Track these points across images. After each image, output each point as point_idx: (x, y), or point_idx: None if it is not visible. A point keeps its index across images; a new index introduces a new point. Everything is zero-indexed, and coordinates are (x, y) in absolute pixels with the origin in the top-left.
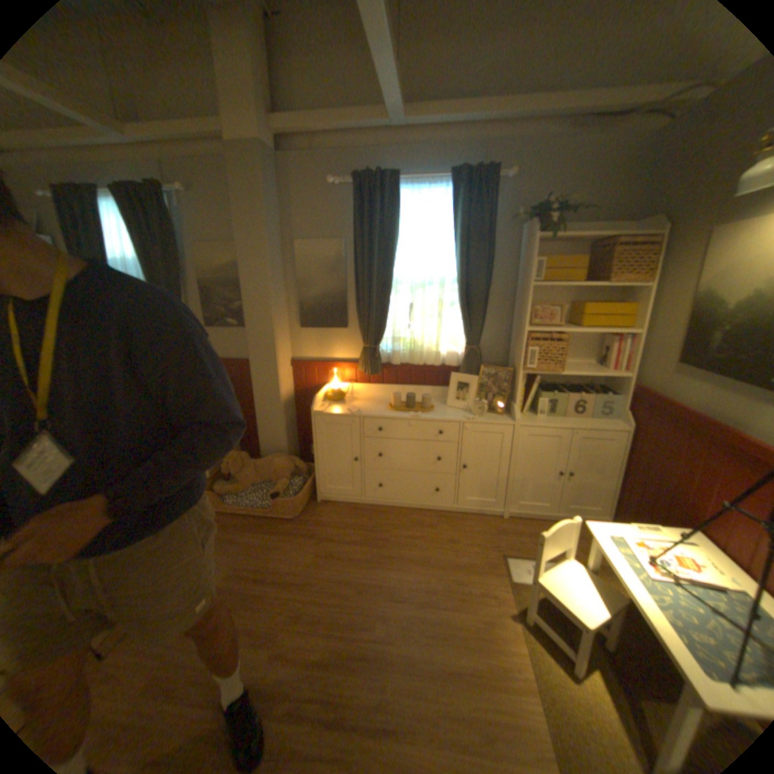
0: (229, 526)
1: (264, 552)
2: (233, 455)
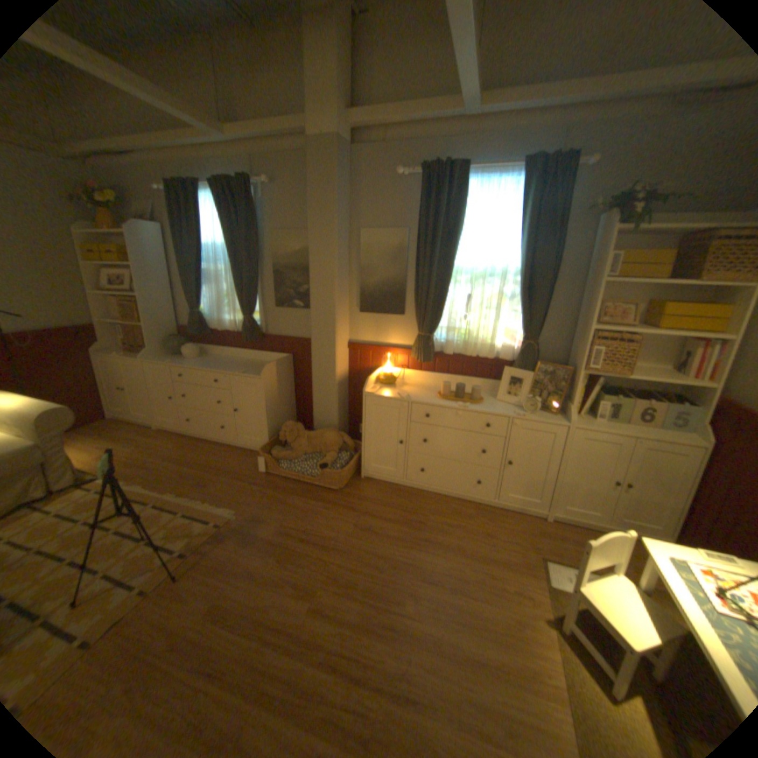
0: (282, 488)
1: (311, 515)
2: (291, 424)
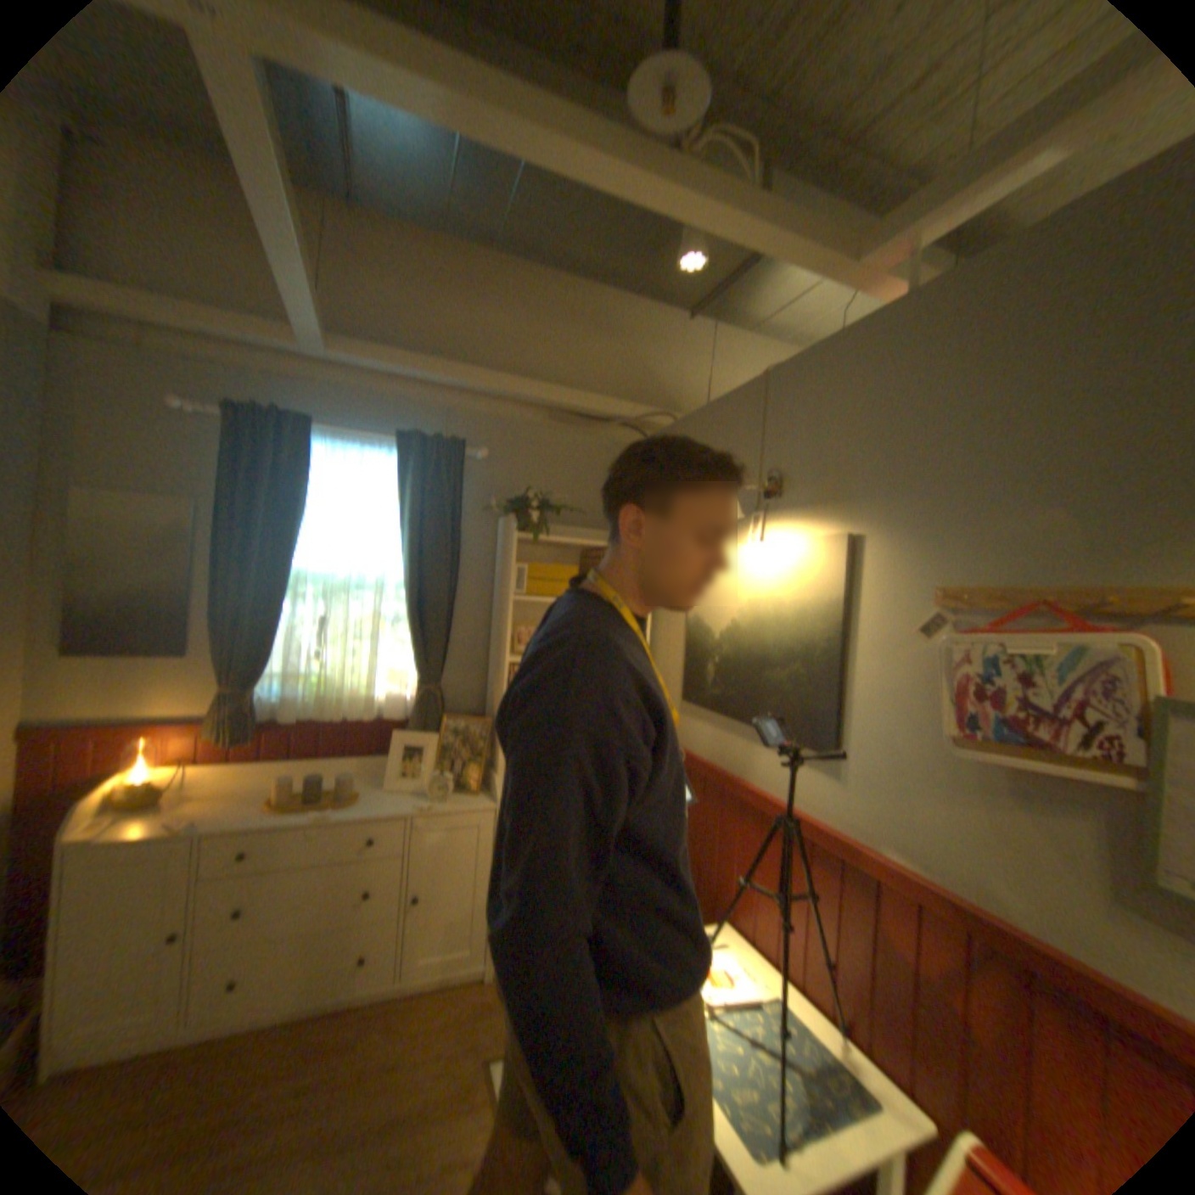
0: None
1: None
2: None
